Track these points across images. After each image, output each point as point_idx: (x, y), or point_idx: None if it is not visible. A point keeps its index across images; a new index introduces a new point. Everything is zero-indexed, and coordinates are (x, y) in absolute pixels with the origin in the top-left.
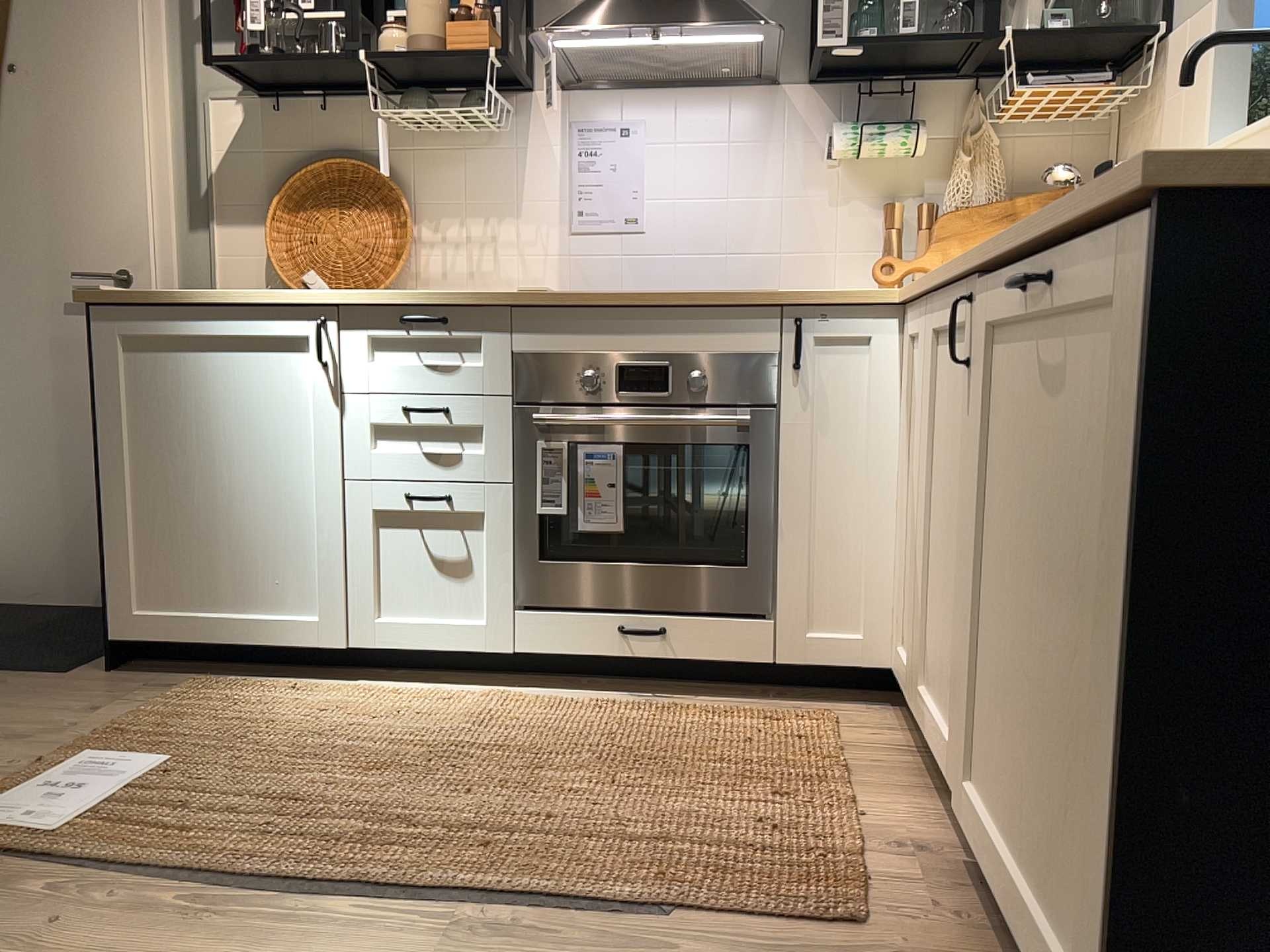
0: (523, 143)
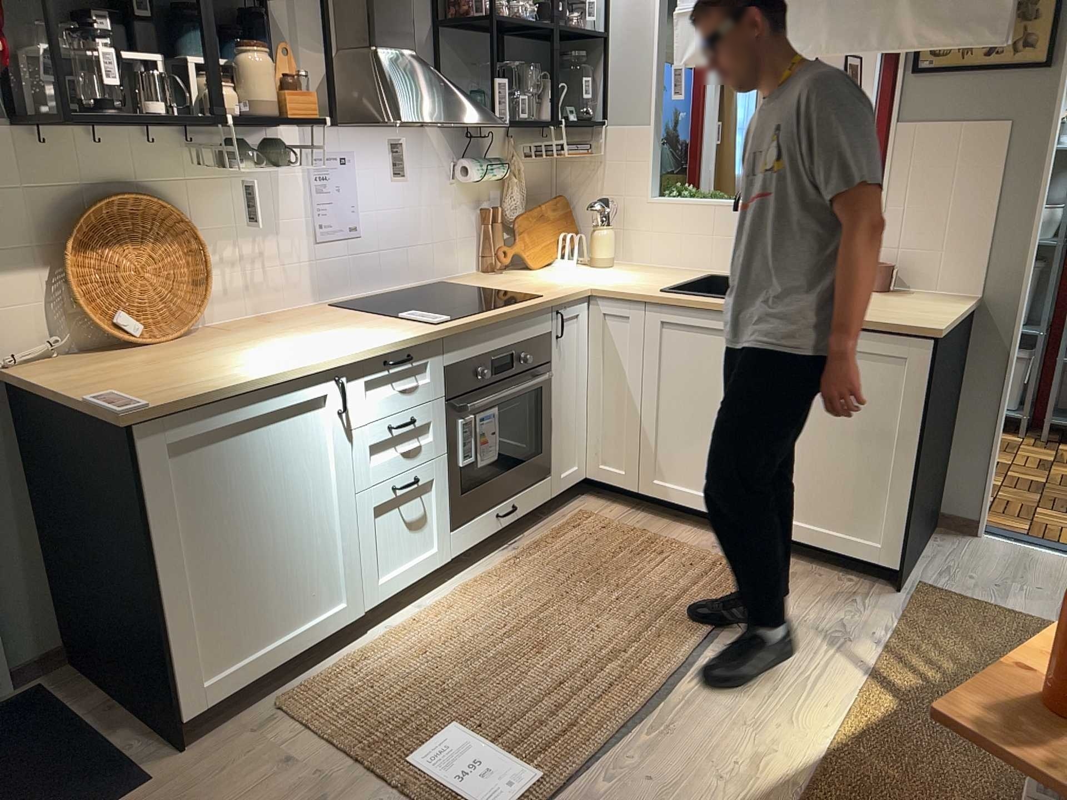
0: (276, 171)
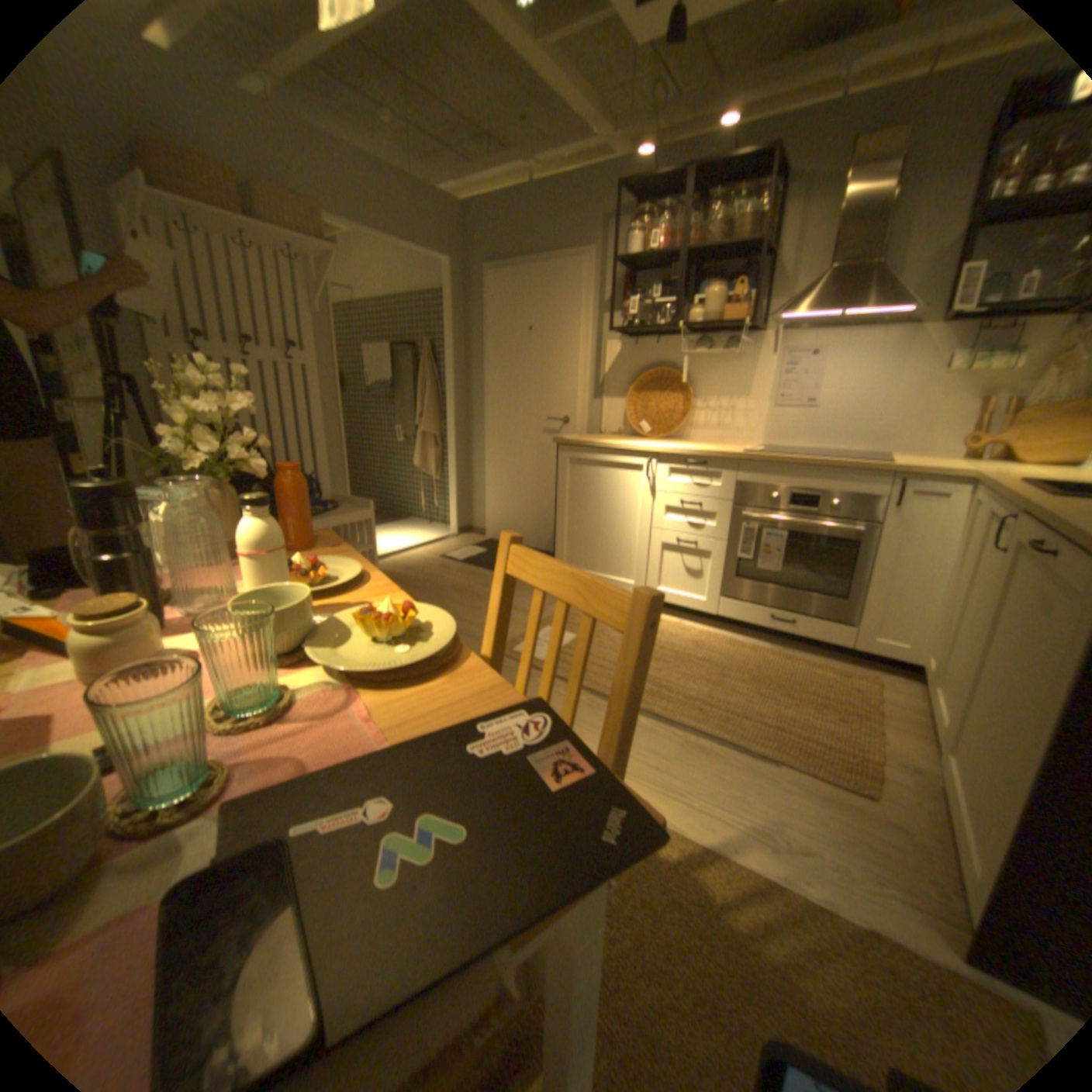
0: (755, 358)
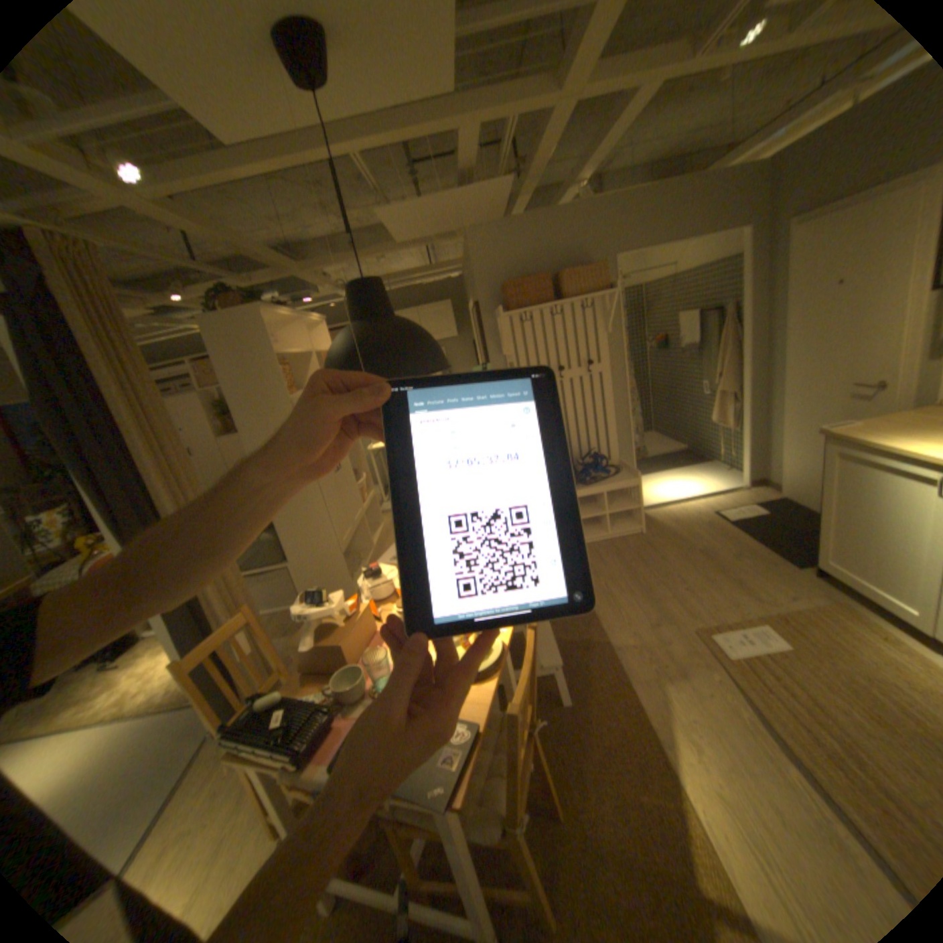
0: None
